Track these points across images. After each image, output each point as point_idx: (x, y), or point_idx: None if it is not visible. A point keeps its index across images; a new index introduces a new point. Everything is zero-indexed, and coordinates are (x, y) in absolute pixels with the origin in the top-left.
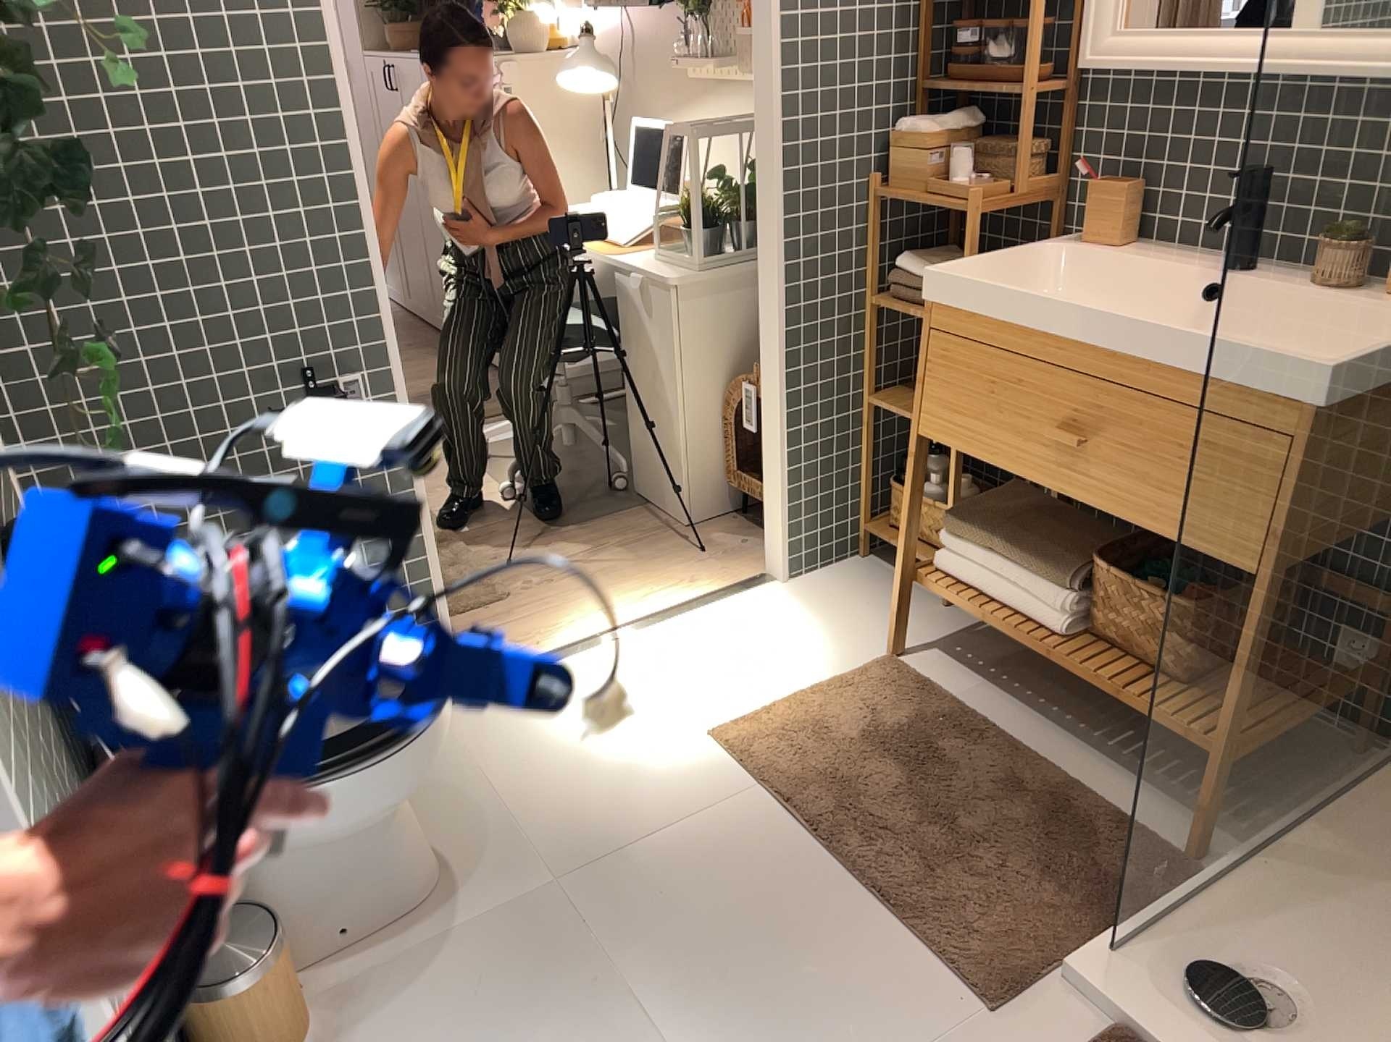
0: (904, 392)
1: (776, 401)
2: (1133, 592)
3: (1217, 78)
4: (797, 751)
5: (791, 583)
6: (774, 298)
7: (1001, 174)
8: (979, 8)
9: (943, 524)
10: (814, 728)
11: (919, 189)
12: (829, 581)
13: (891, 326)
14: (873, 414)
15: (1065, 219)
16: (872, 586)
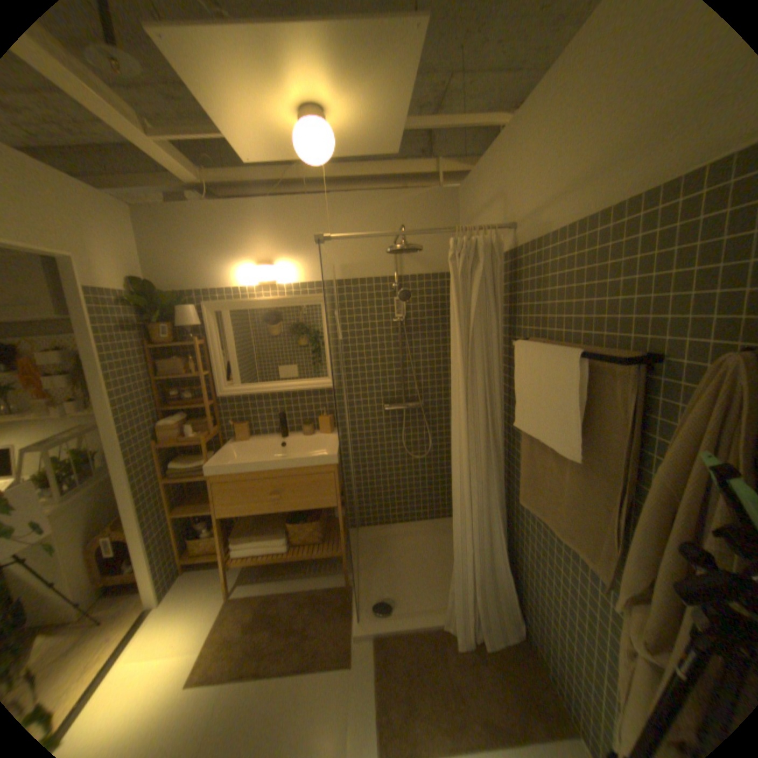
0: (186, 508)
1: (134, 537)
2: (294, 528)
3: (267, 394)
4: (223, 658)
5: (158, 605)
6: (125, 498)
7: (199, 428)
8: (176, 383)
9: (224, 543)
10: (222, 645)
11: (172, 441)
12: (173, 593)
13: (166, 488)
14: (168, 521)
15: (221, 435)
16: (192, 583)
